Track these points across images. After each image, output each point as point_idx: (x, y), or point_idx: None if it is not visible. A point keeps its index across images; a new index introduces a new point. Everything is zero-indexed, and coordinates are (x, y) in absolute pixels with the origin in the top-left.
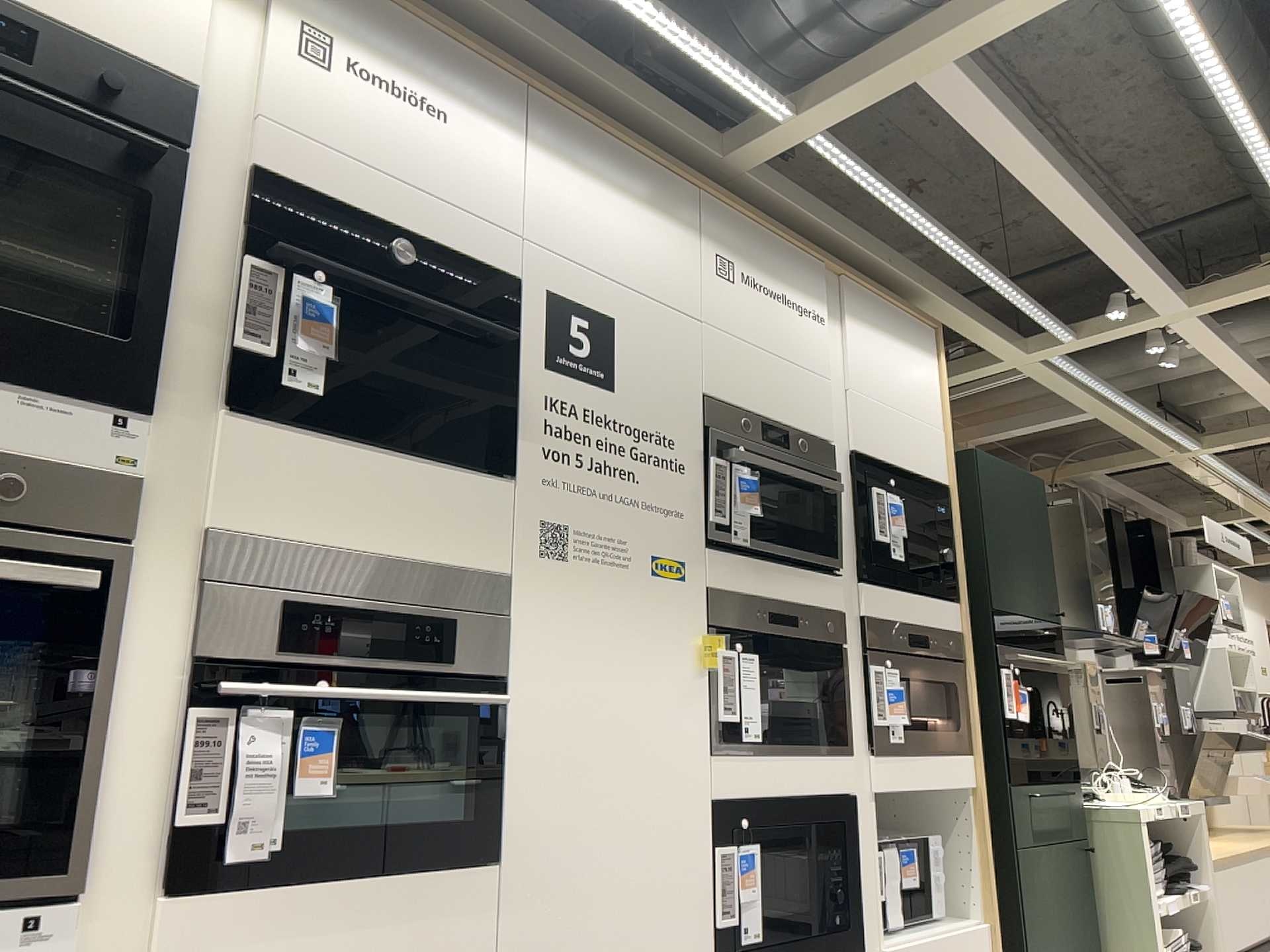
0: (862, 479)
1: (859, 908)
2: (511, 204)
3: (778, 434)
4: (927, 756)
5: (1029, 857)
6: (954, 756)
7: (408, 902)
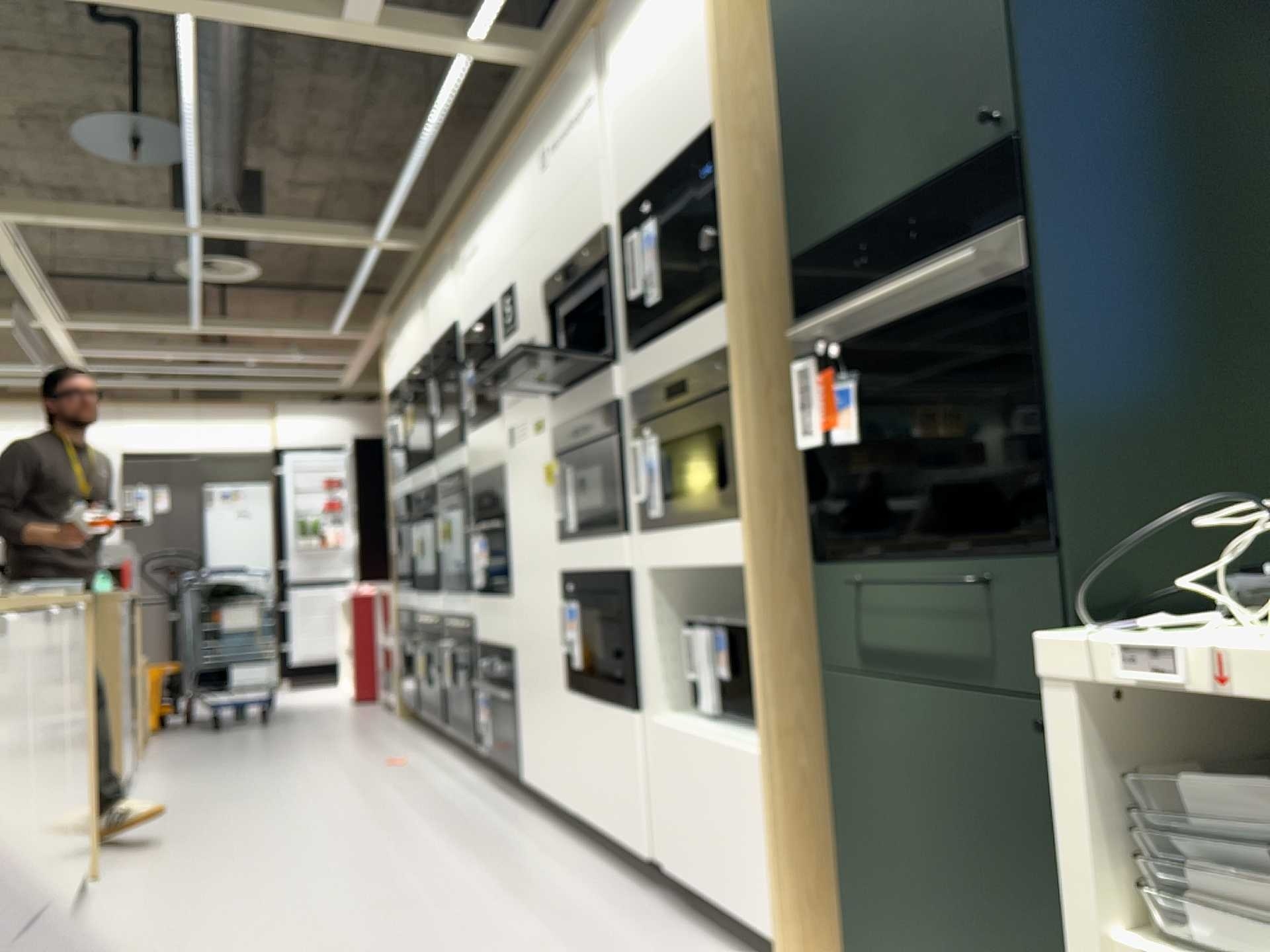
0: (628, 235)
1: (632, 671)
2: (489, 263)
3: (574, 266)
4: (691, 529)
5: (860, 691)
6: (728, 525)
7: (499, 607)
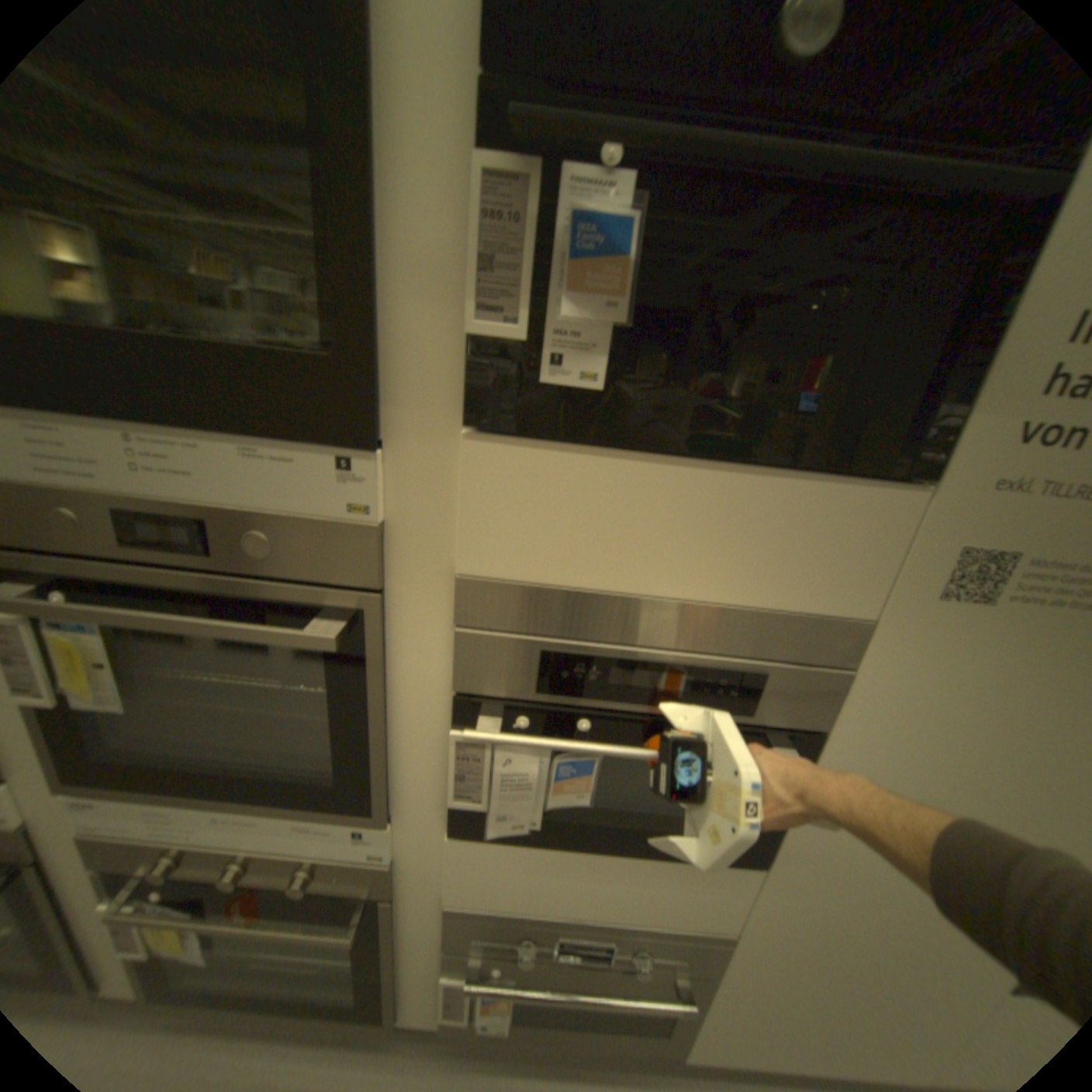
0: None
1: None
2: None
3: None
4: None
5: None
6: None
7: (659, 878)
